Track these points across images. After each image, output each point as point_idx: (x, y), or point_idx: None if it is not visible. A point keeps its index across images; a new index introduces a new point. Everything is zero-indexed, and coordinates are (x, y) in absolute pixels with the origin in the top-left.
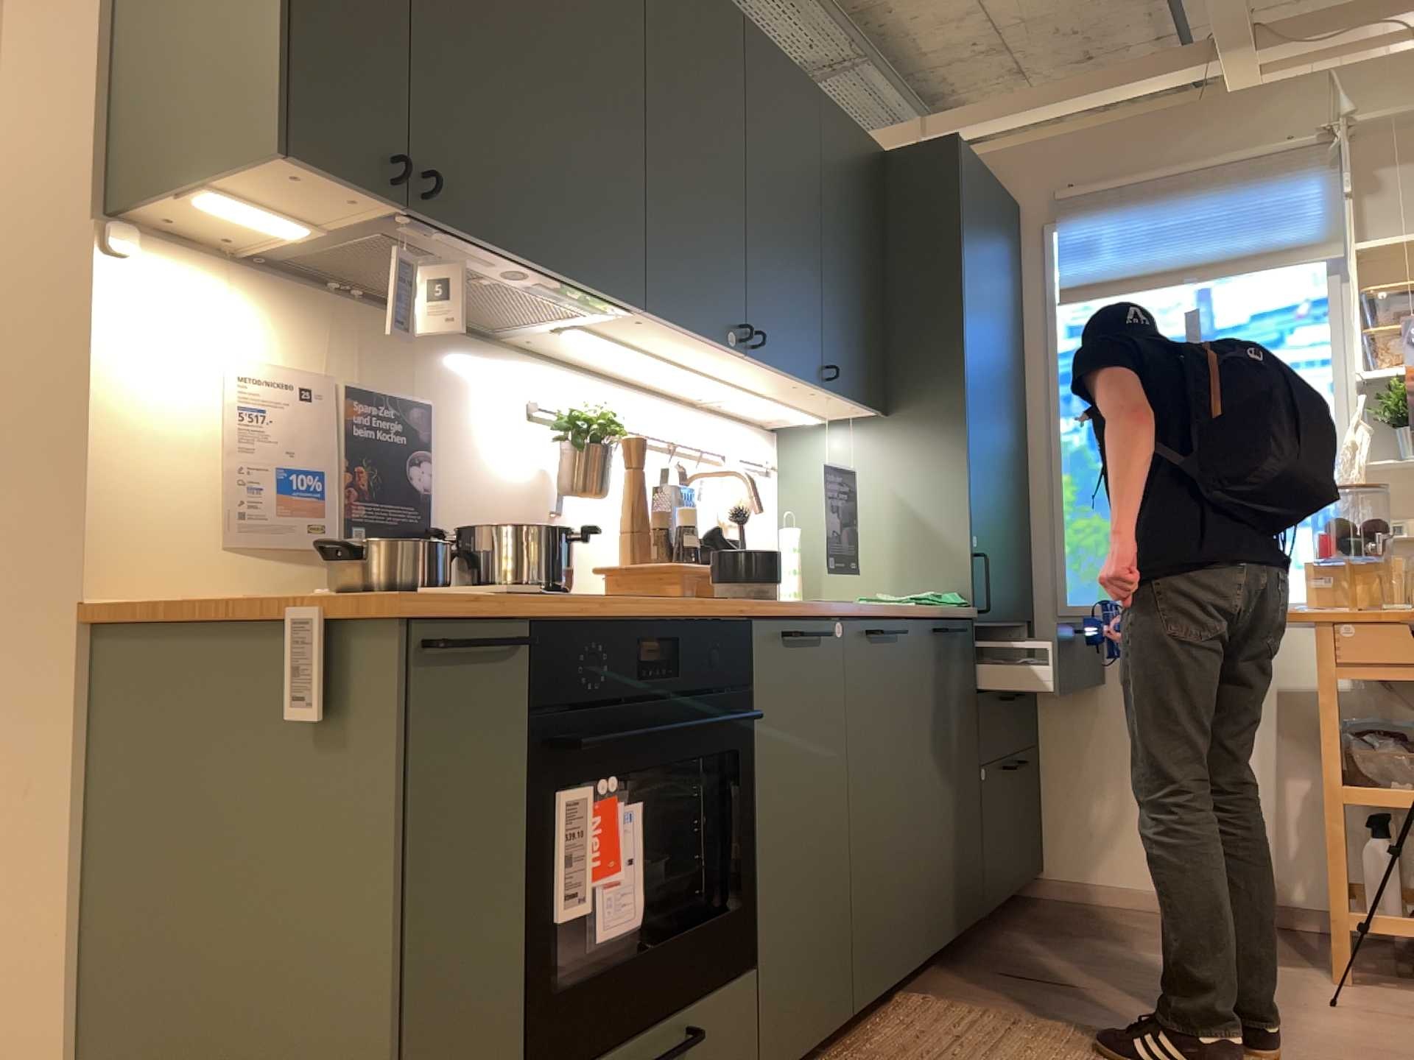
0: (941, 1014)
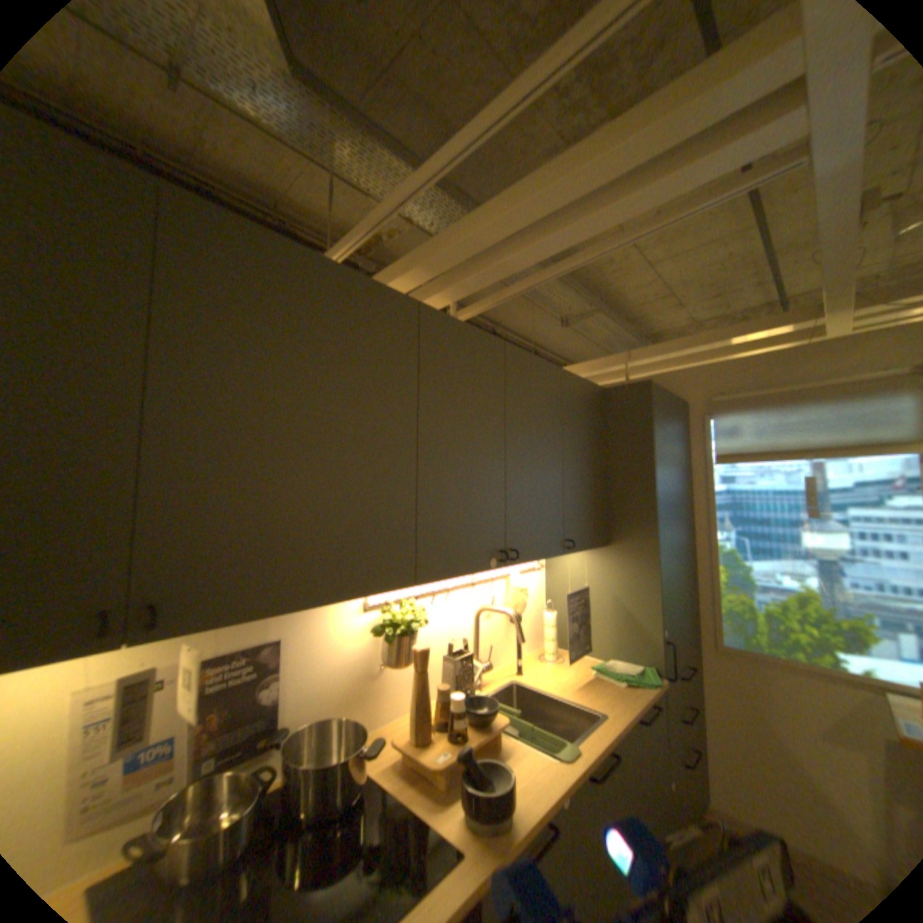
0: None
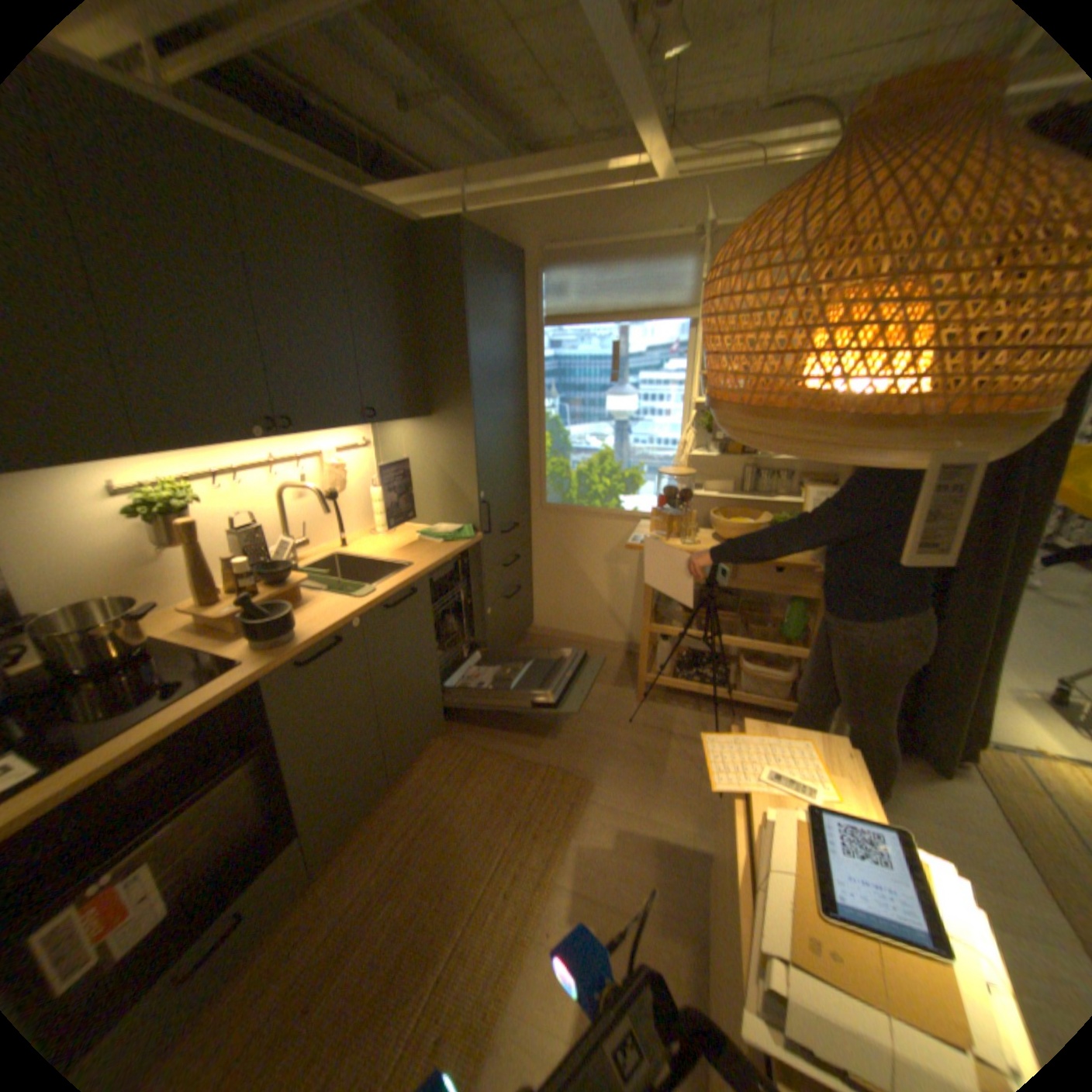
0: (446, 755)
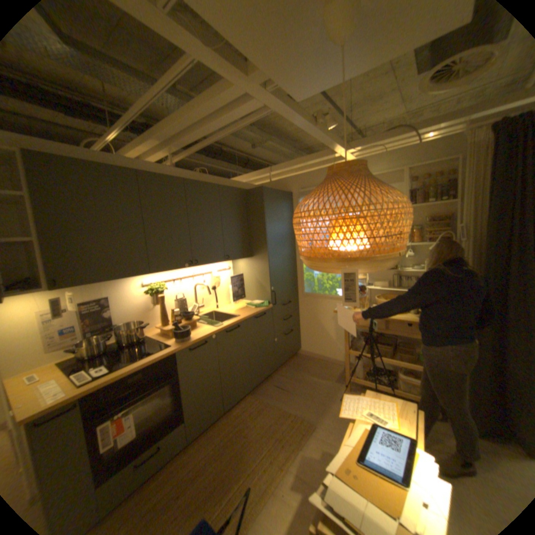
0: (251, 404)
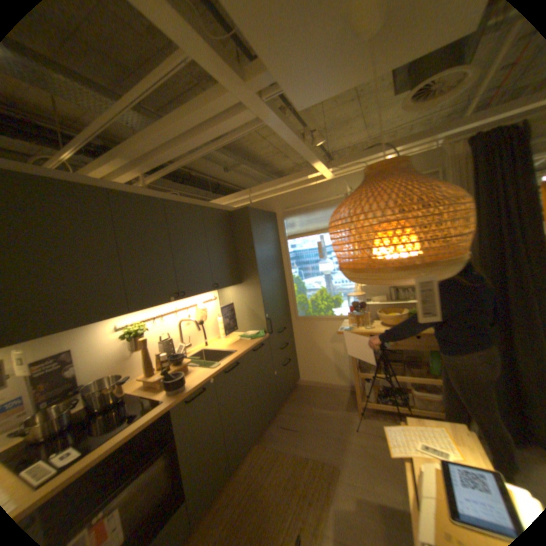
0: (259, 456)
